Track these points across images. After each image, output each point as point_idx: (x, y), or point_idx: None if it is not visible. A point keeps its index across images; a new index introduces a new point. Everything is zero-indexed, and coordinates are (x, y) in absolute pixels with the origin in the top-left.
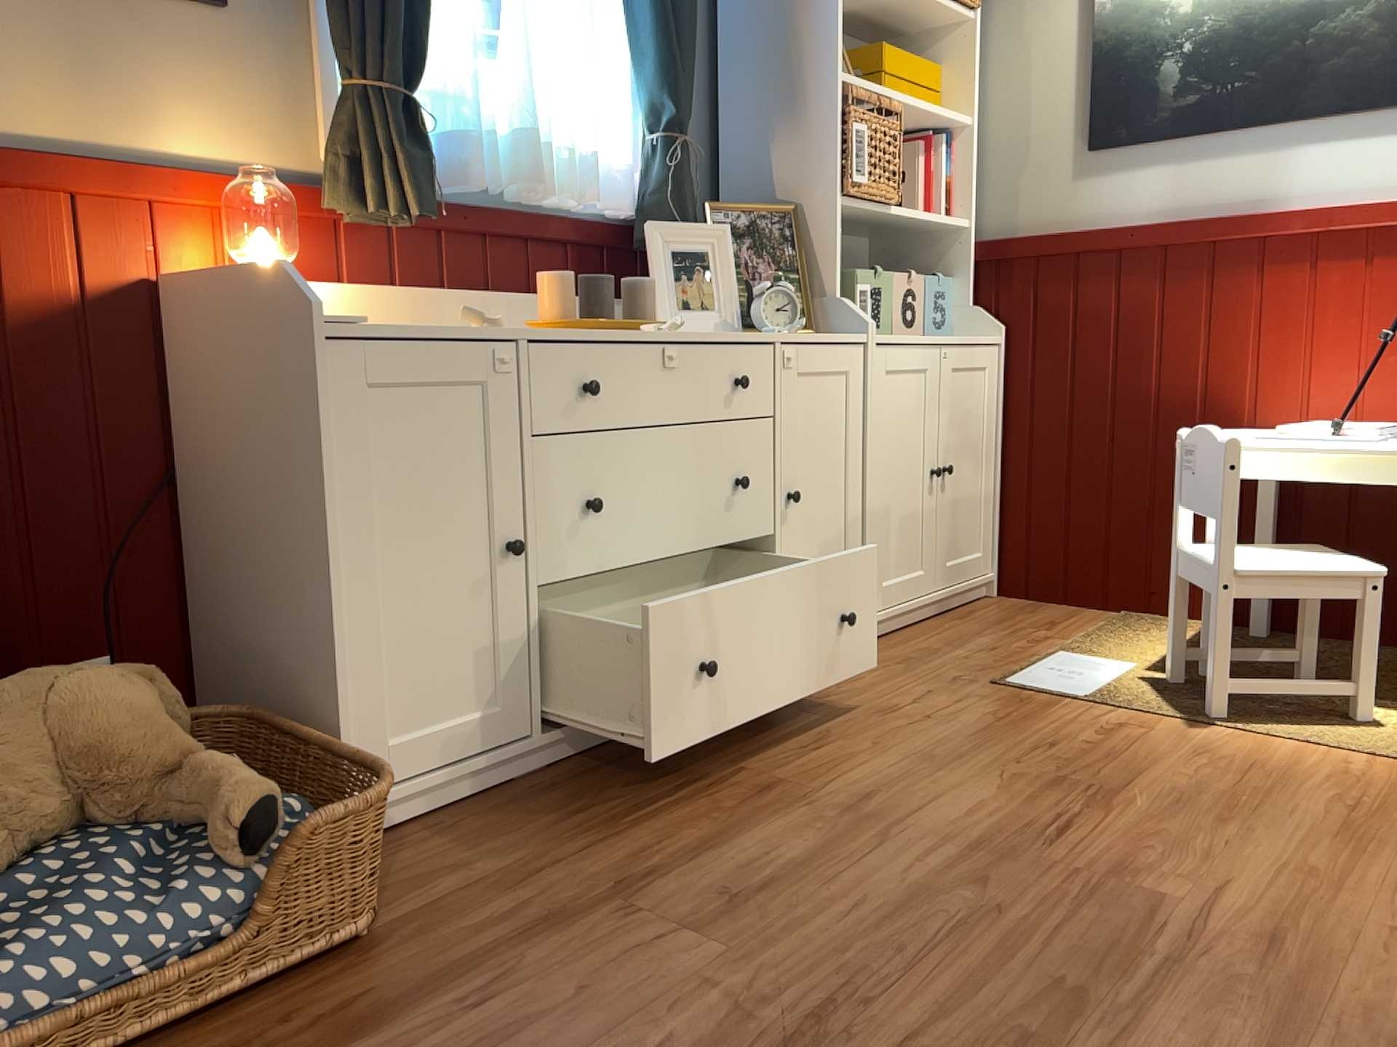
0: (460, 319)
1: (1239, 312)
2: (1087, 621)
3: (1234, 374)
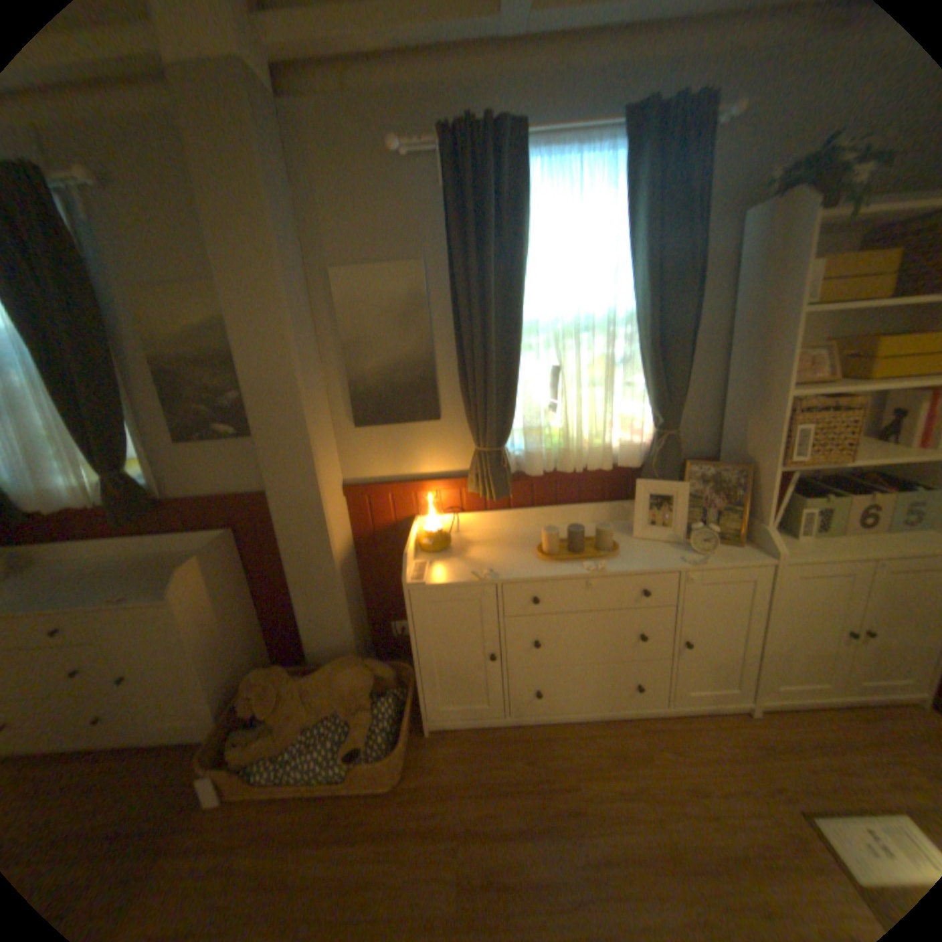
0: (474, 572)
1: None
2: None
3: None
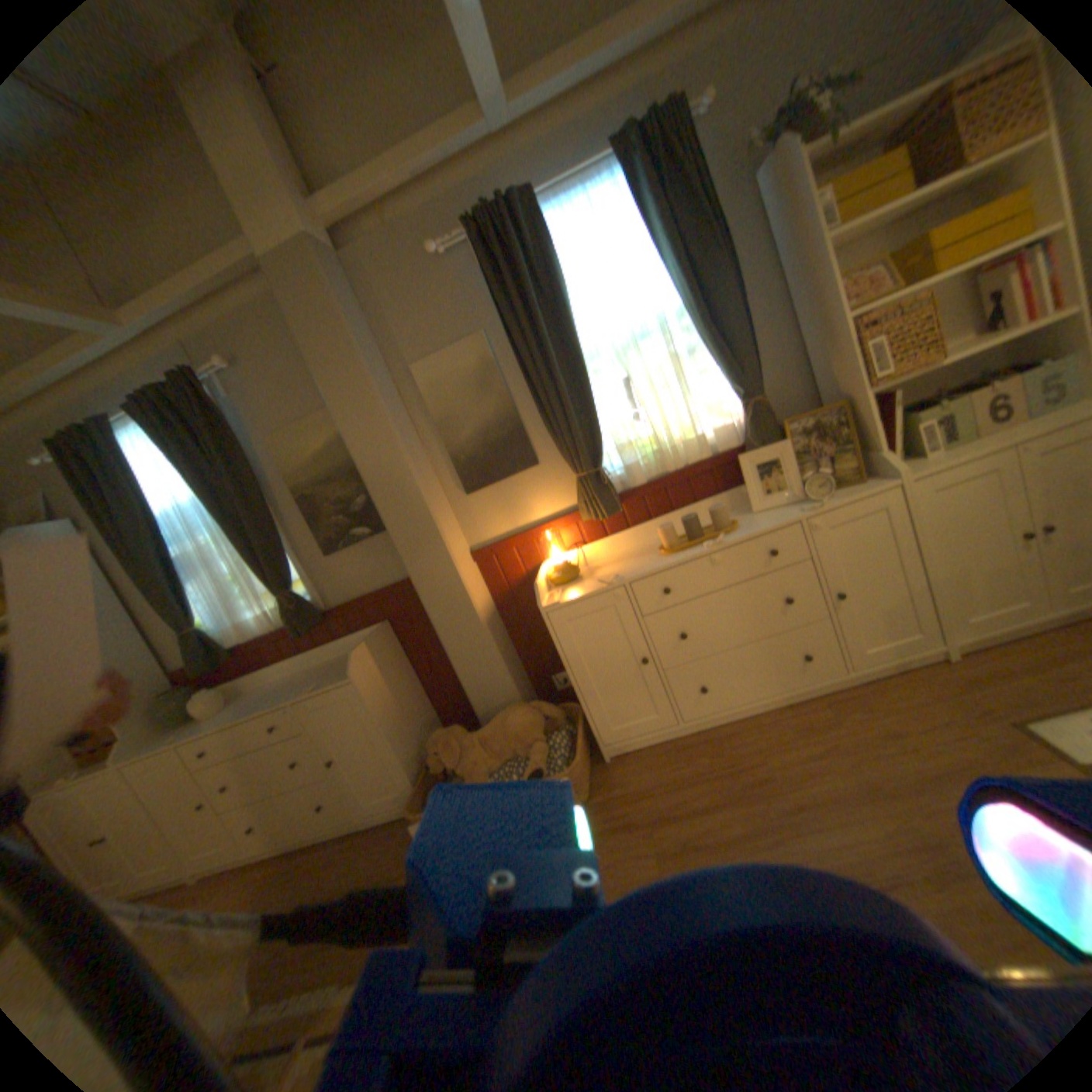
0: (601, 580)
1: None
2: None
3: None
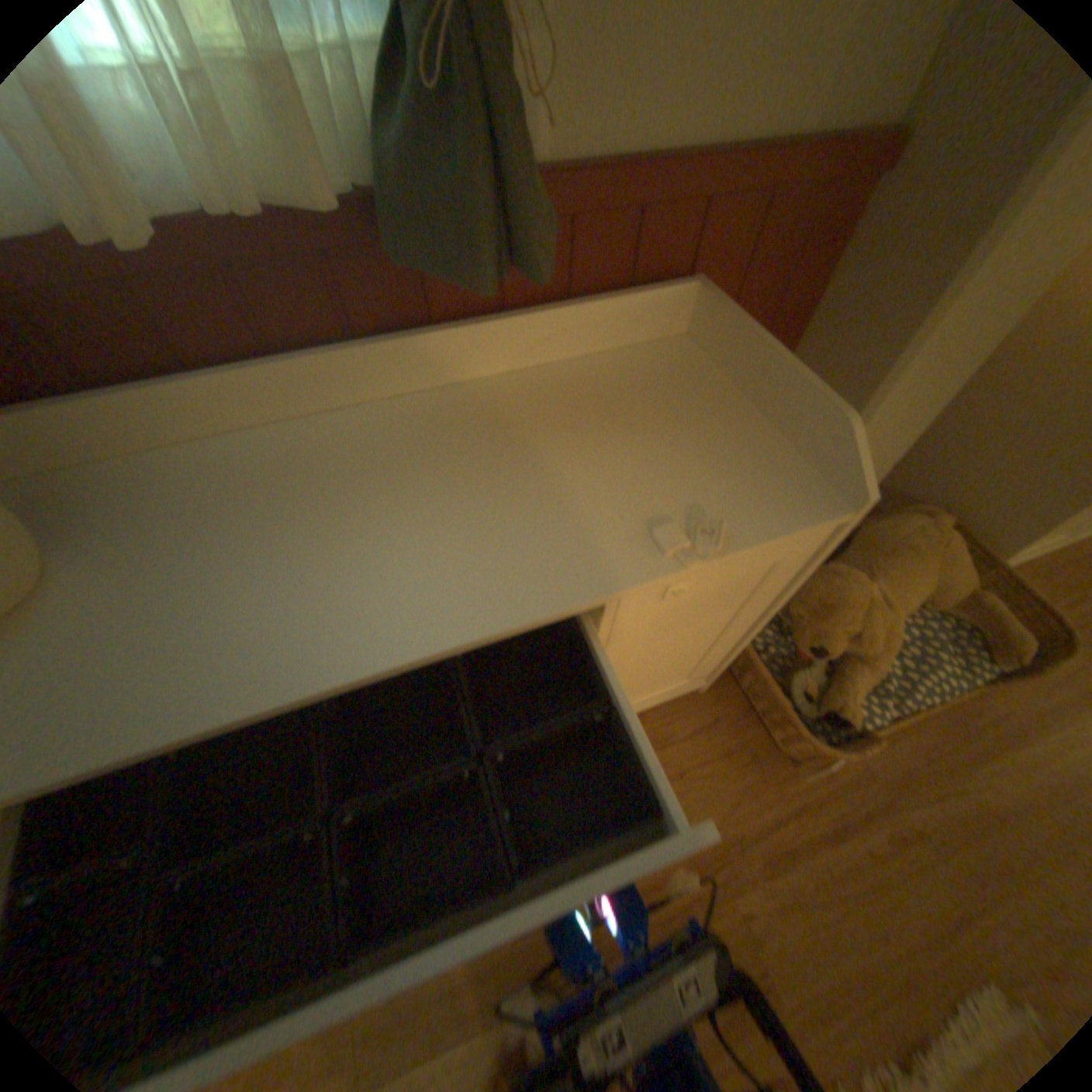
0: None
1: None
2: None
3: None
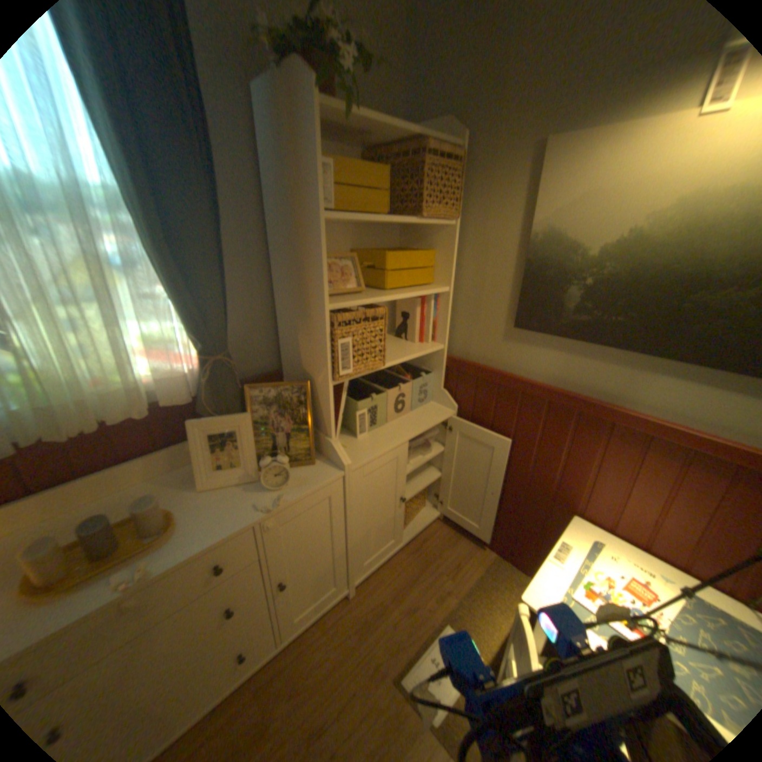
0: None
1: (590, 456)
2: (477, 567)
3: (580, 487)
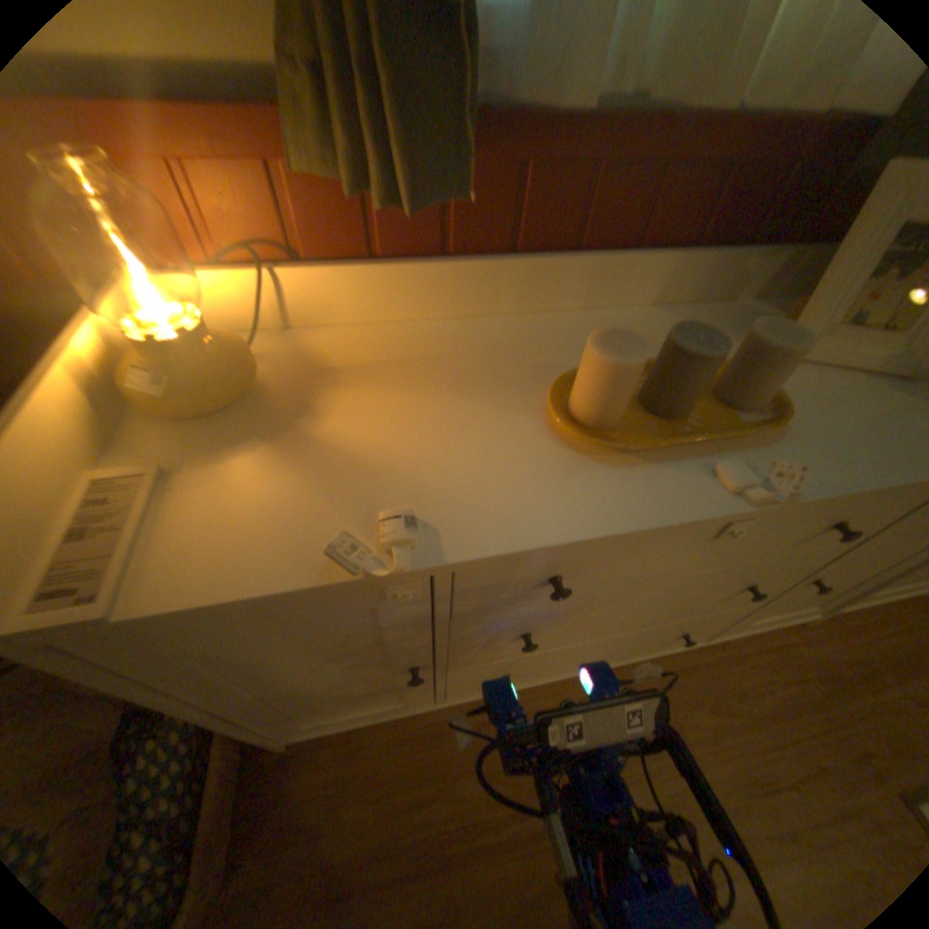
0: (349, 532)
1: None
2: None
3: None
